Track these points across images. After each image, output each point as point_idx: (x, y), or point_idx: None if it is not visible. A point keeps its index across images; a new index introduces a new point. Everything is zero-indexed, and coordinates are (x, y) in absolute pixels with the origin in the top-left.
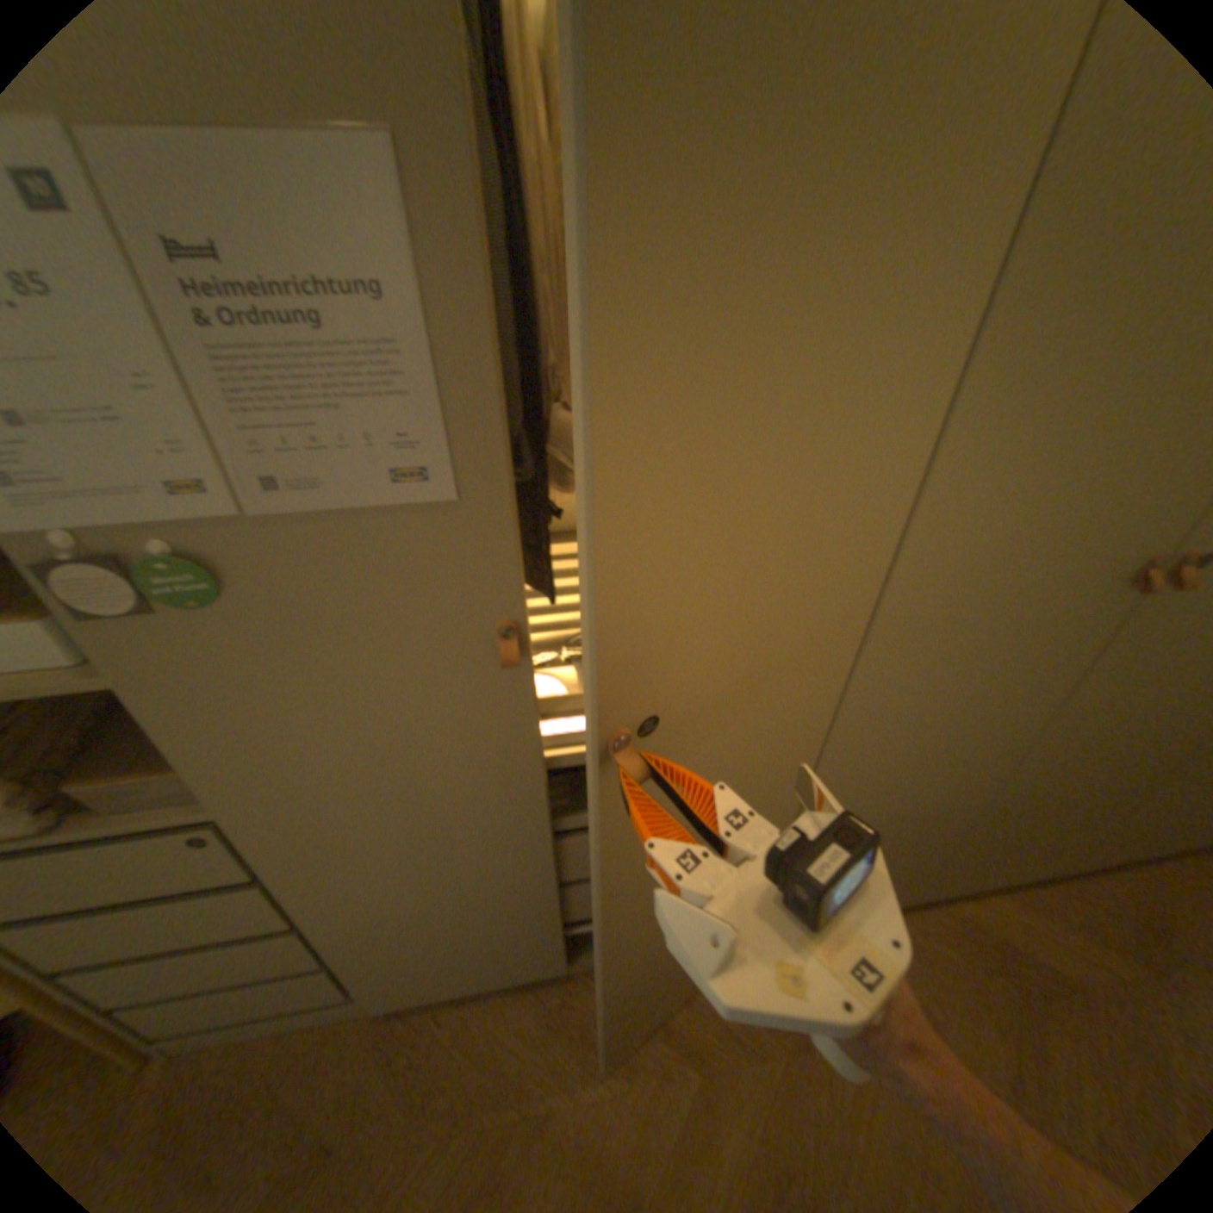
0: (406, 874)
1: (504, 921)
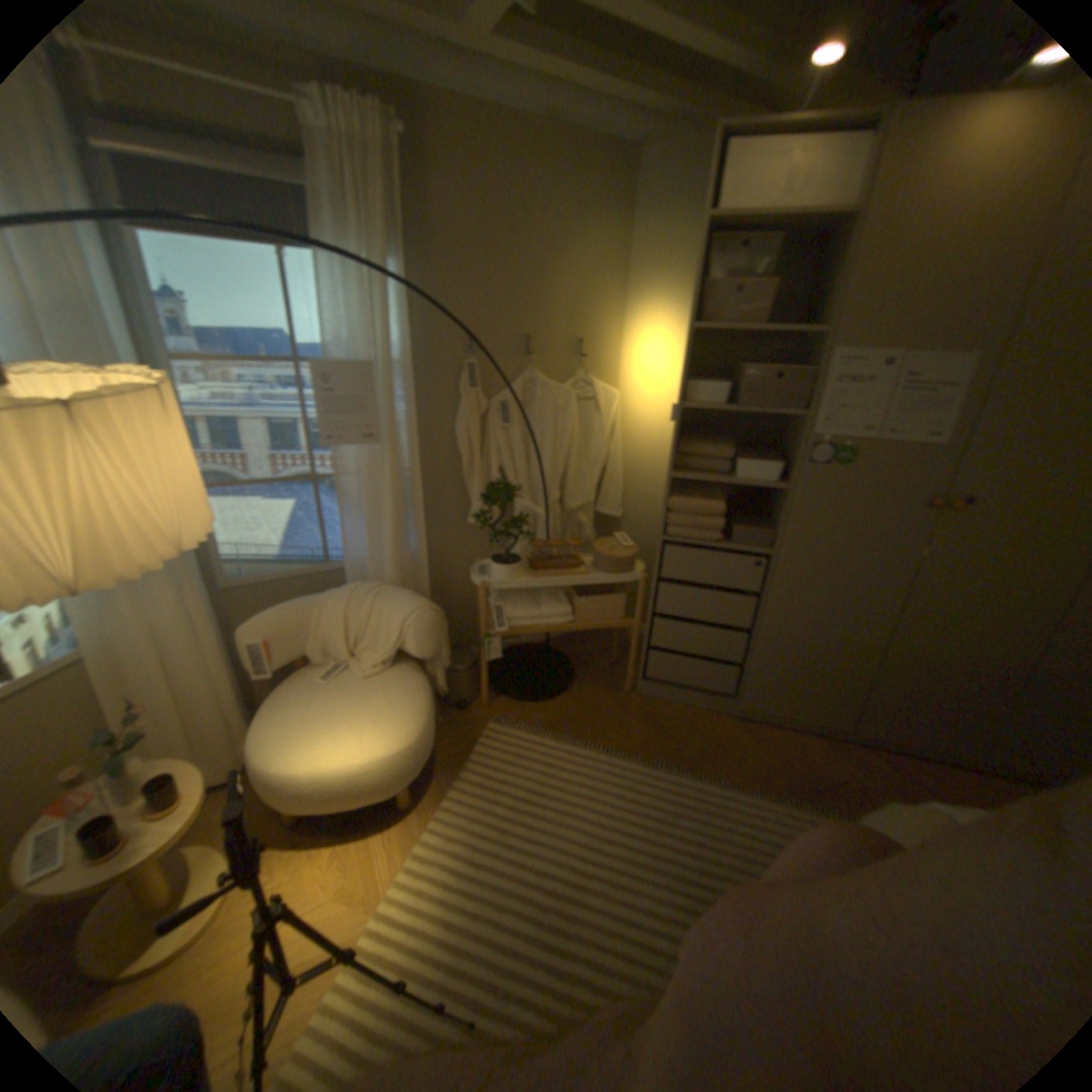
0: (824, 611)
1: (847, 666)
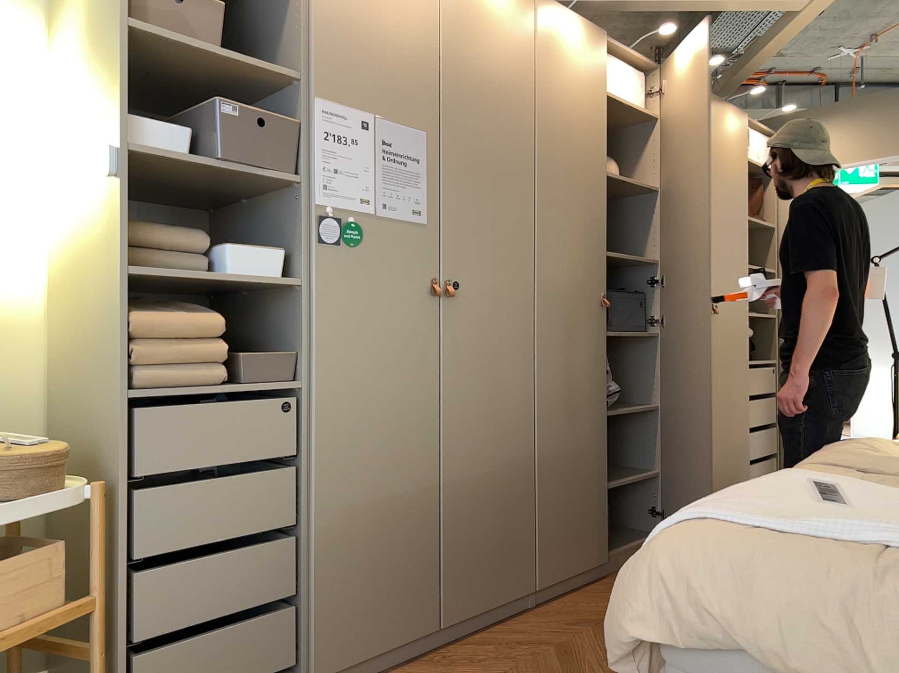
0: (372, 455)
1: (410, 529)
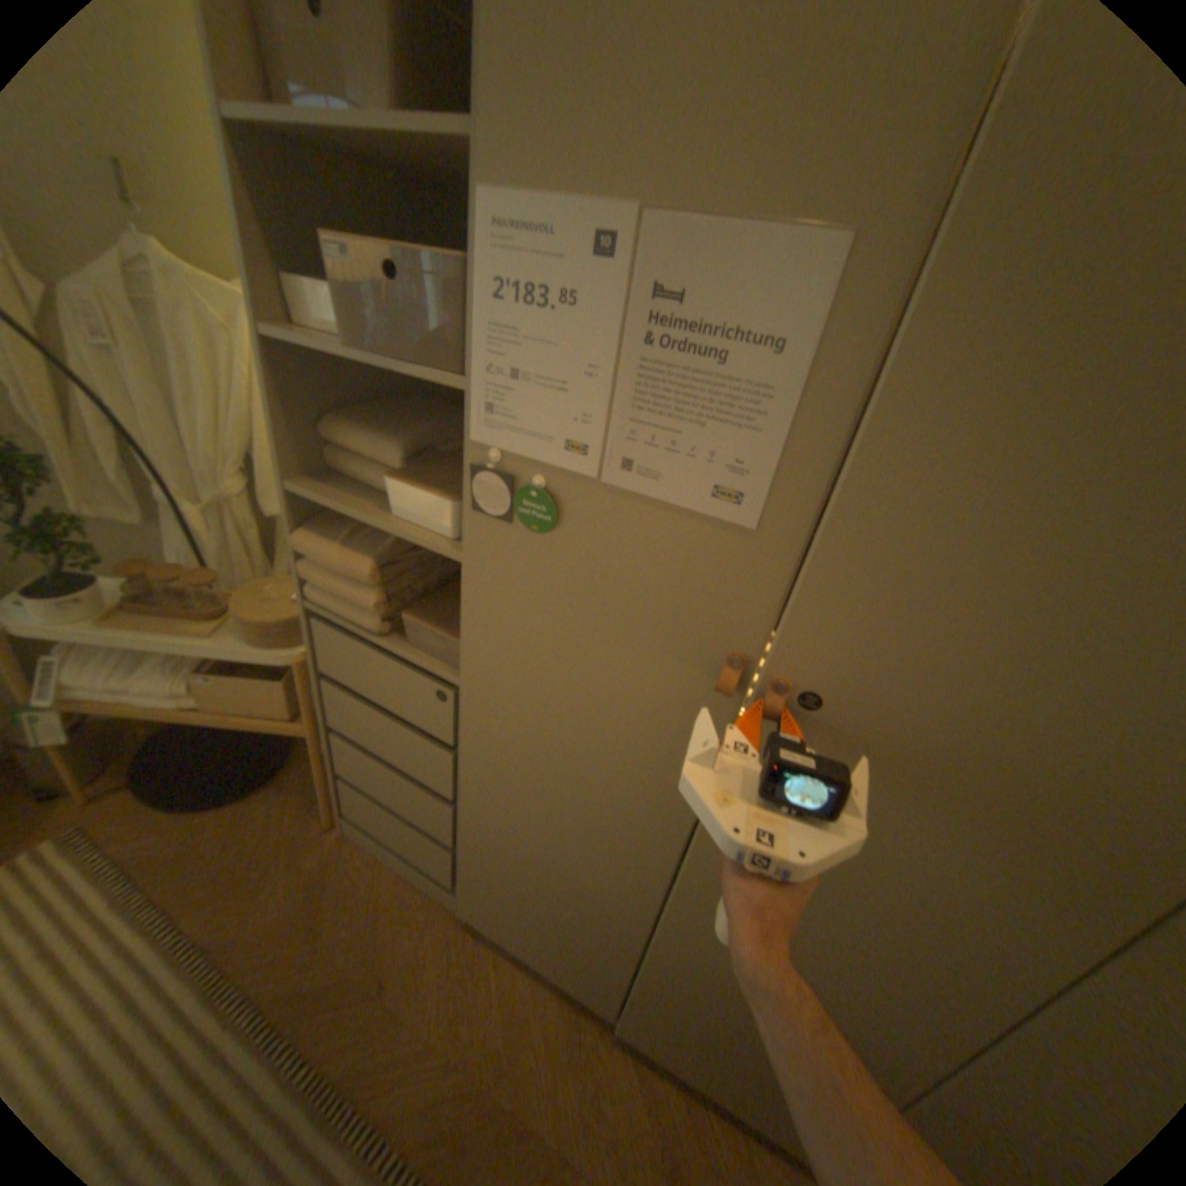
0: (546, 818)
1: (592, 922)
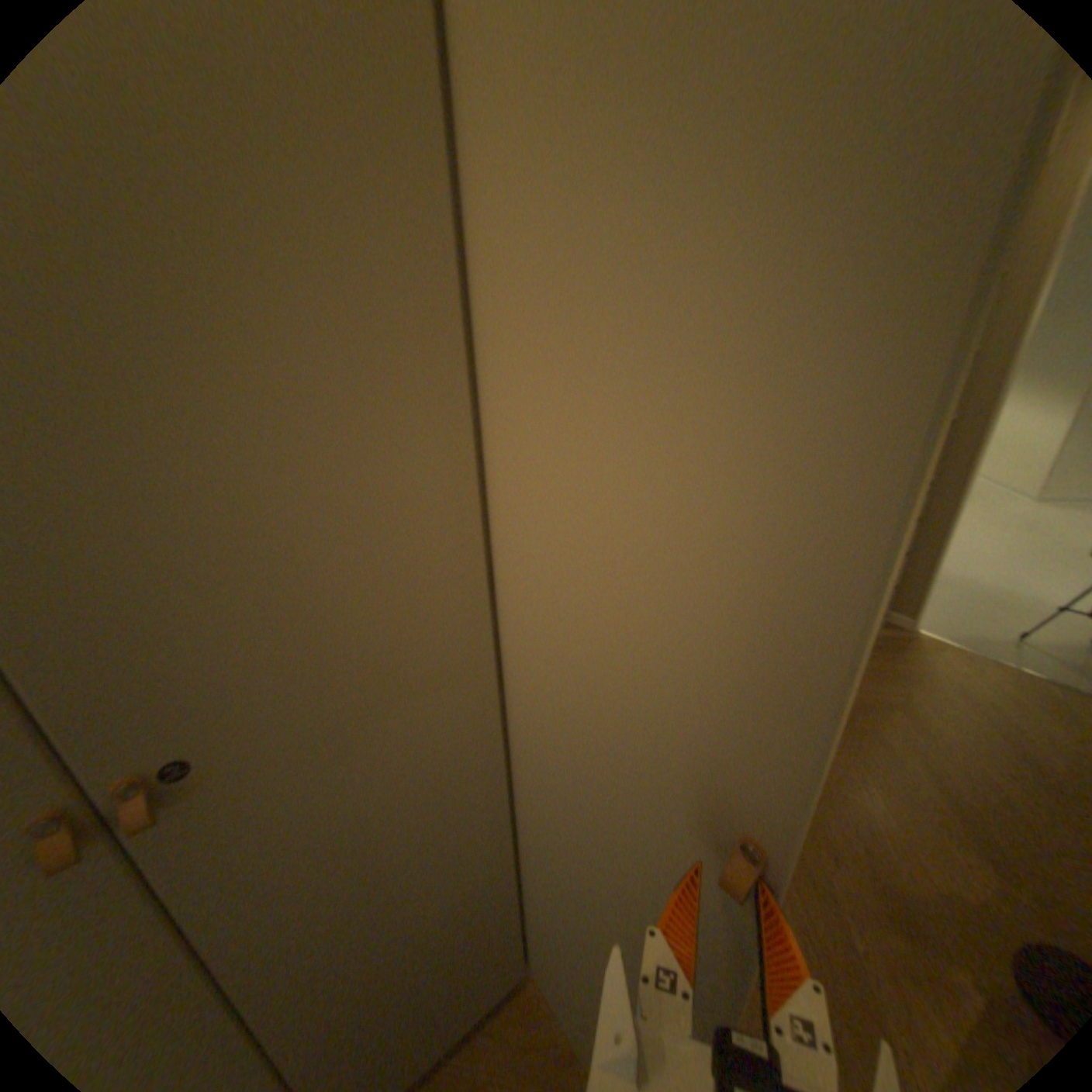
0: None
1: None
